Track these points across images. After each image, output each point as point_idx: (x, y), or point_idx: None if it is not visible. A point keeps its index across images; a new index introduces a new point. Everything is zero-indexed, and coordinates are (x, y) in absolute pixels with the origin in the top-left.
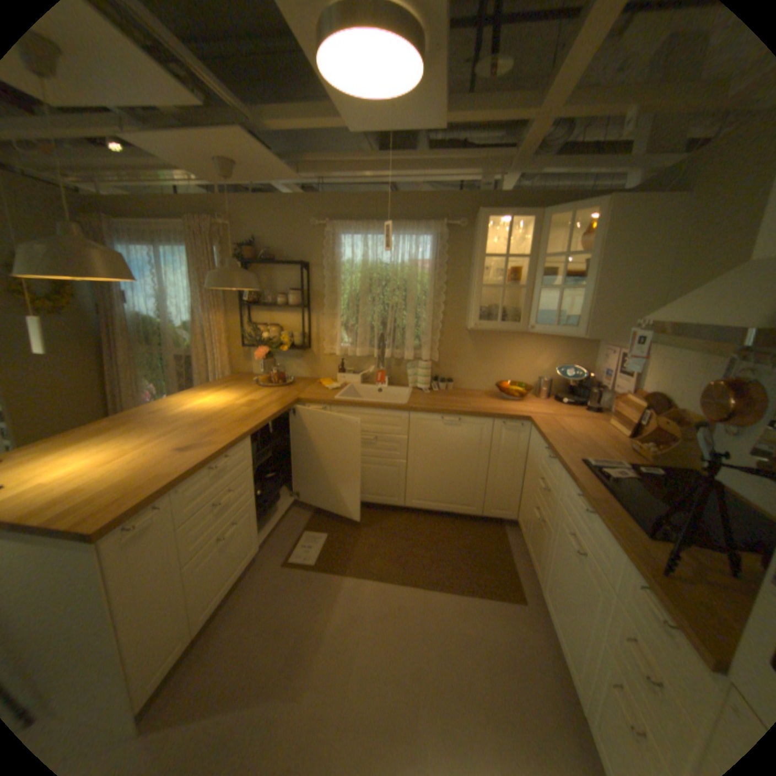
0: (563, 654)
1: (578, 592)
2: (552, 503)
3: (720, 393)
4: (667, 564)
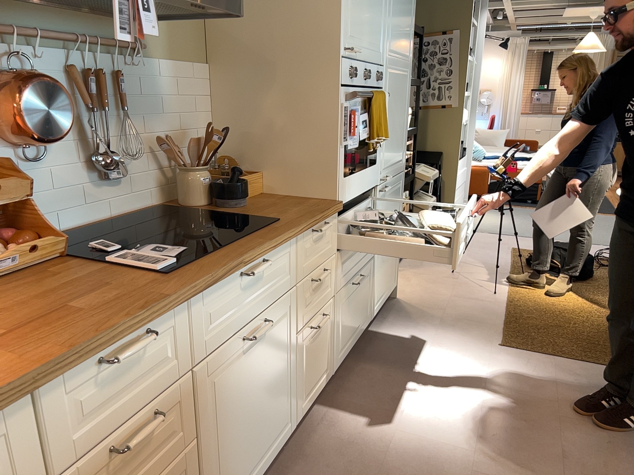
0: (262, 472)
1: (263, 374)
2: (168, 415)
3: (44, 95)
4: (293, 214)
